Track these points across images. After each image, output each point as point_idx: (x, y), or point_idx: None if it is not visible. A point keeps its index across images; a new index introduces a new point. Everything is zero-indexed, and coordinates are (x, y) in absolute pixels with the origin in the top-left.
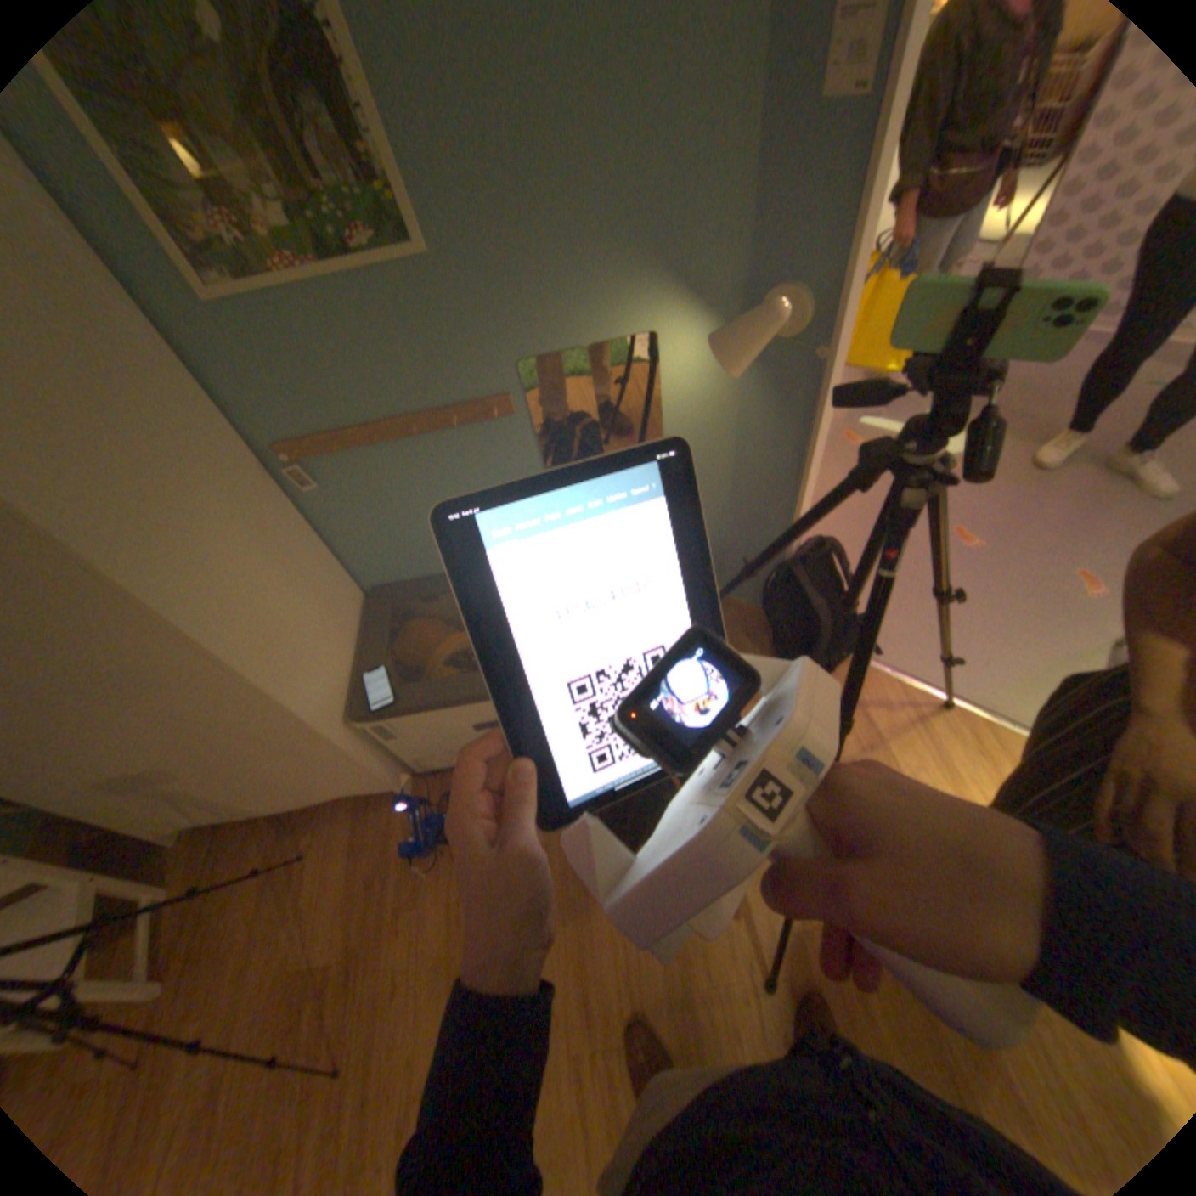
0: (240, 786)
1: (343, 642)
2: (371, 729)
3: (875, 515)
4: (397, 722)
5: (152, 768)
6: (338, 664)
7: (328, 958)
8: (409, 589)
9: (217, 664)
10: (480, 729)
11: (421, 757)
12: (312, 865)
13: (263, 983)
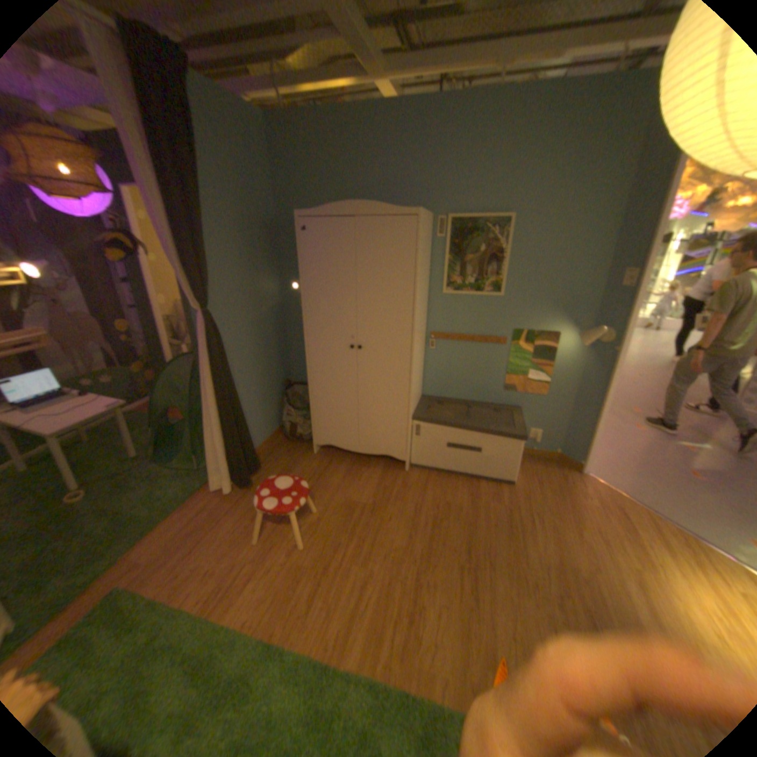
0: (360, 432)
1: (417, 397)
2: (419, 423)
3: (647, 453)
4: (429, 425)
5: (353, 405)
6: (415, 401)
7: (367, 502)
8: (438, 395)
9: (410, 368)
10: (452, 445)
11: (422, 451)
12: (365, 475)
13: (341, 499)
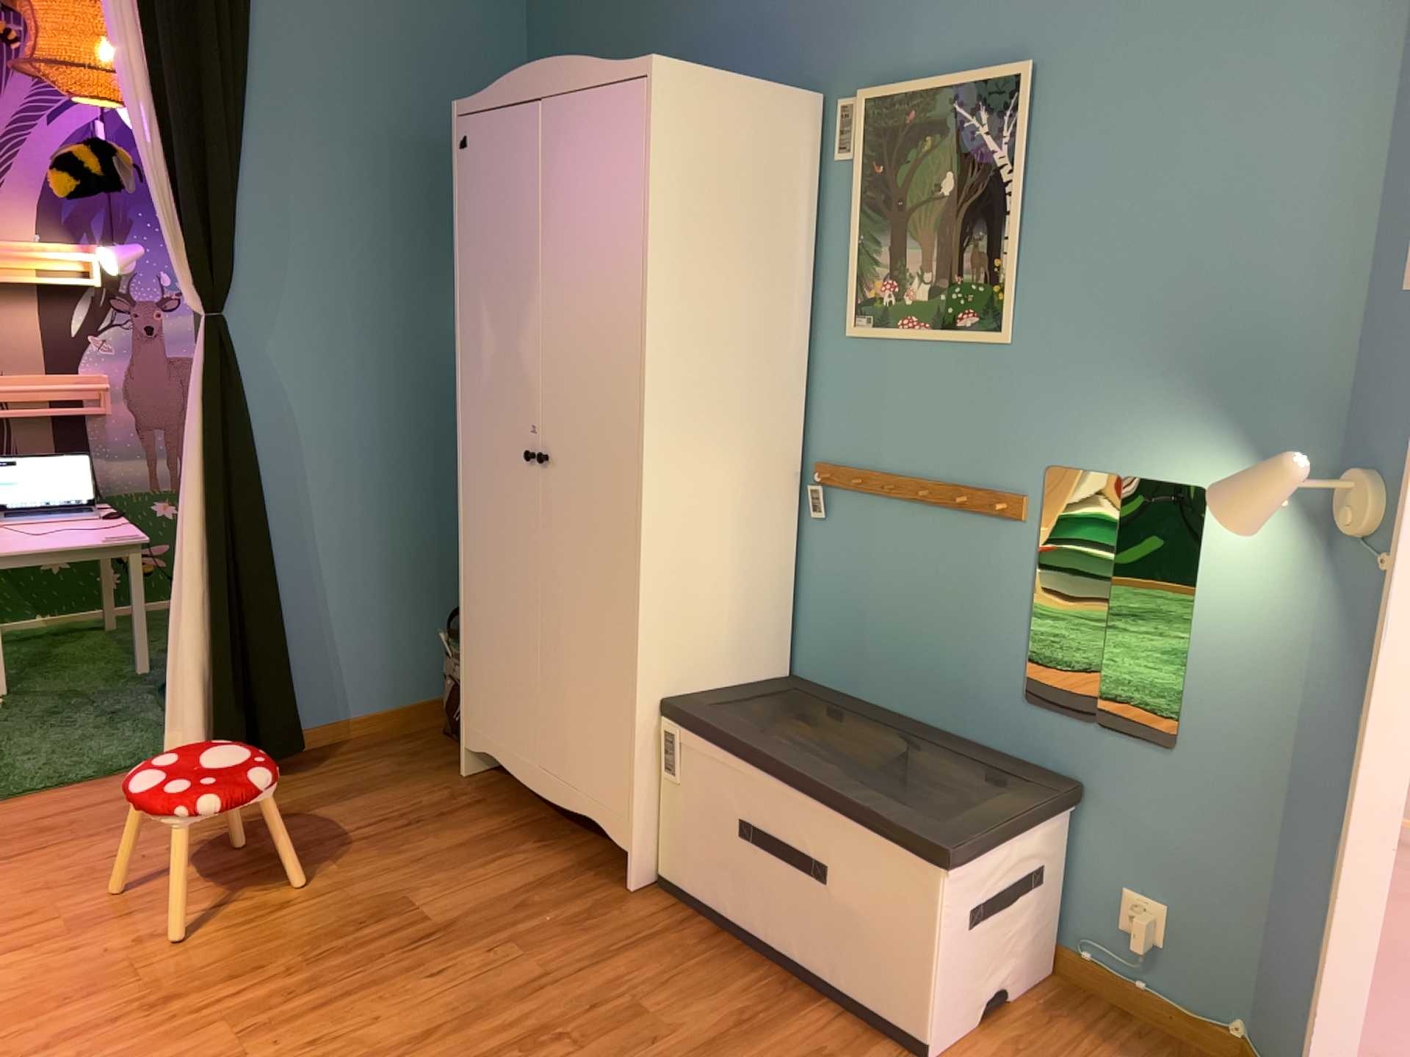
0: (548, 732)
1: (725, 660)
2: (669, 730)
3: None
4: (691, 740)
5: (529, 636)
6: (704, 666)
7: (435, 916)
8: (826, 682)
9: (634, 530)
10: (747, 831)
11: (679, 835)
12: (510, 862)
13: (386, 887)
